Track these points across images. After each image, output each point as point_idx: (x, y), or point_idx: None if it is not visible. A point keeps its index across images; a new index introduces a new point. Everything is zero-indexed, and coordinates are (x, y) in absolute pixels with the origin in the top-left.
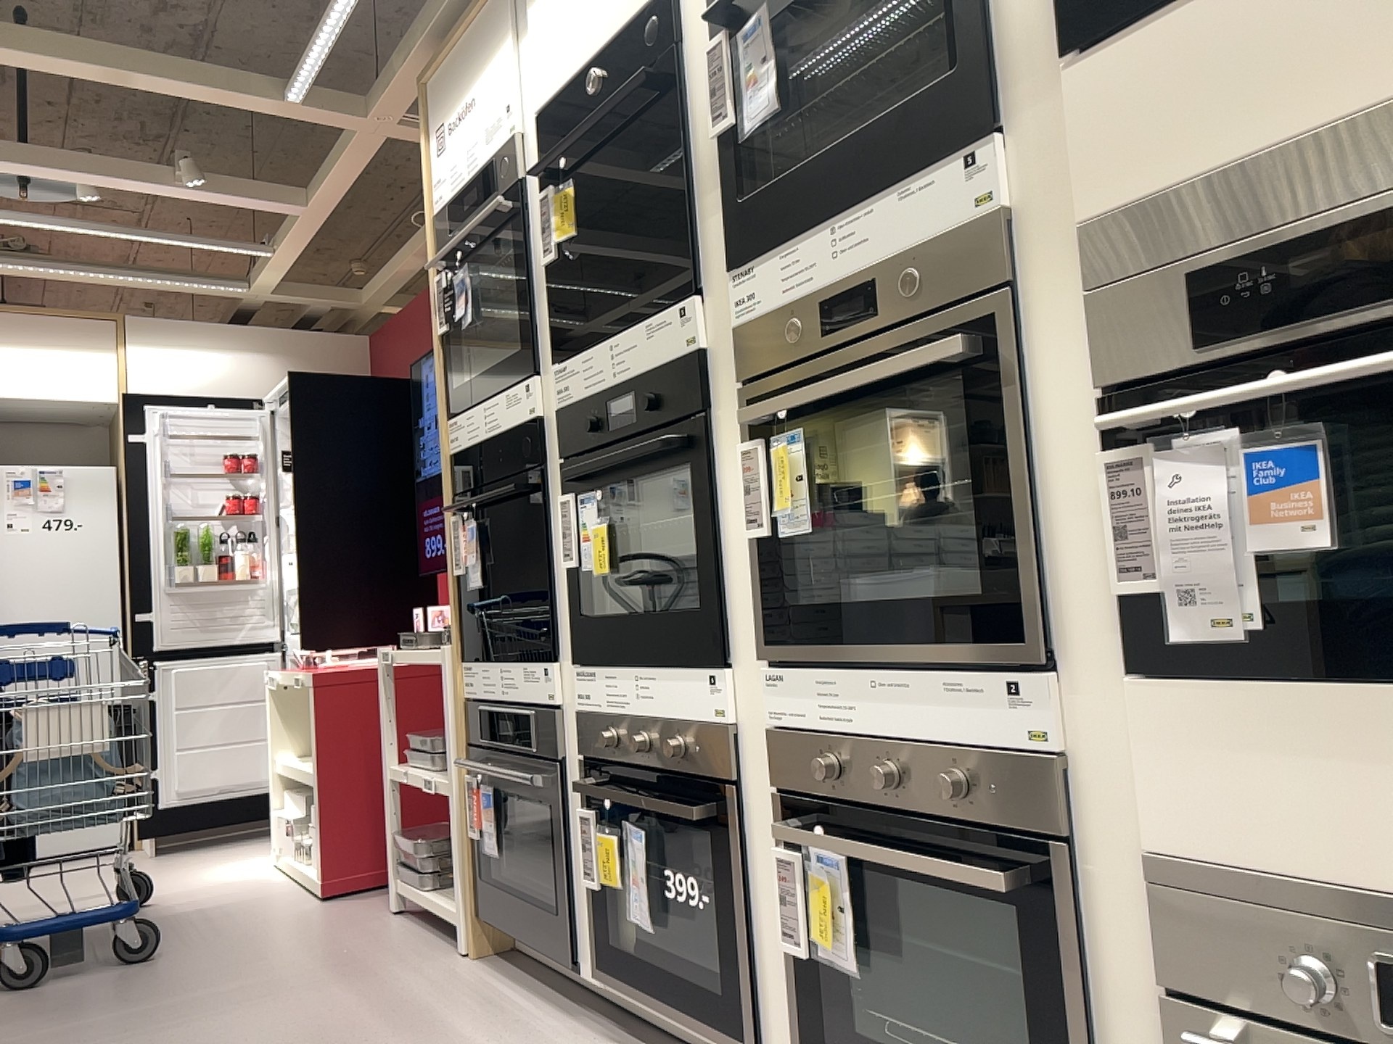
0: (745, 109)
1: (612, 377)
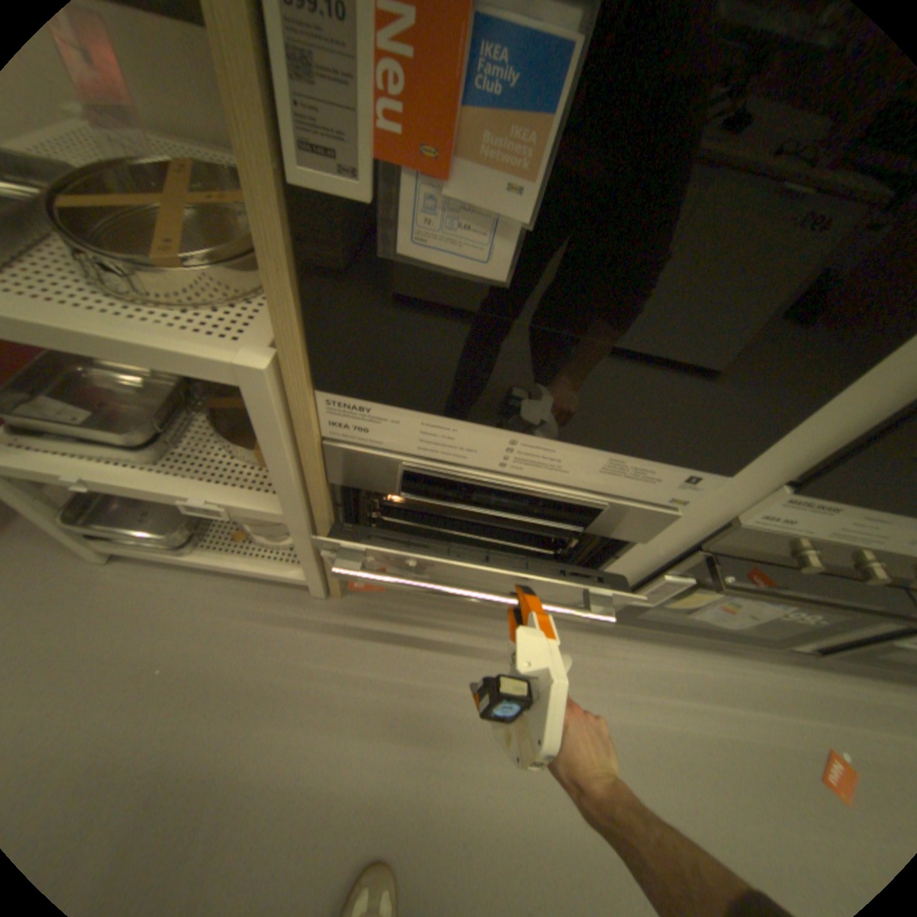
0: None
1: None
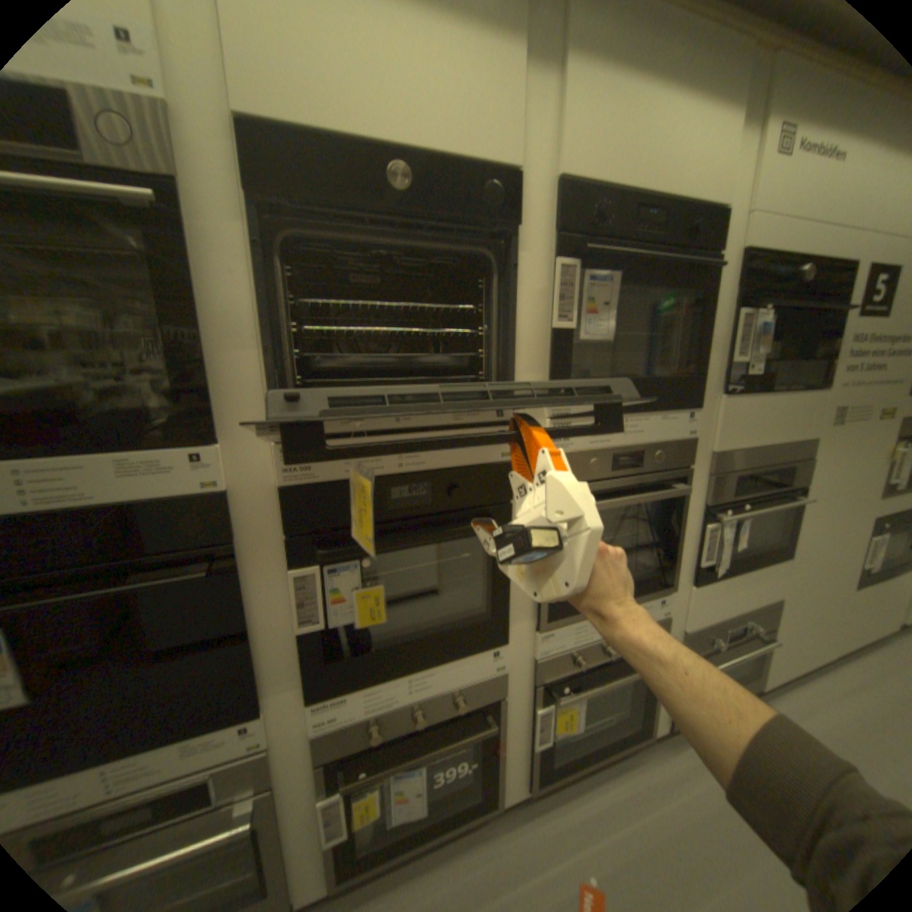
0: (585, 323)
1: (400, 468)
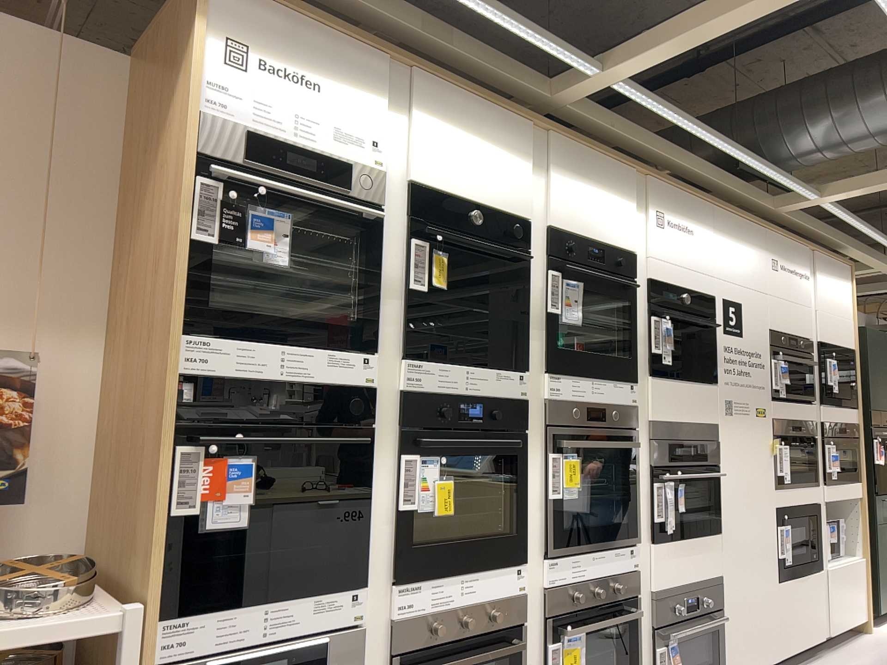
0: (560, 312)
1: (466, 389)
